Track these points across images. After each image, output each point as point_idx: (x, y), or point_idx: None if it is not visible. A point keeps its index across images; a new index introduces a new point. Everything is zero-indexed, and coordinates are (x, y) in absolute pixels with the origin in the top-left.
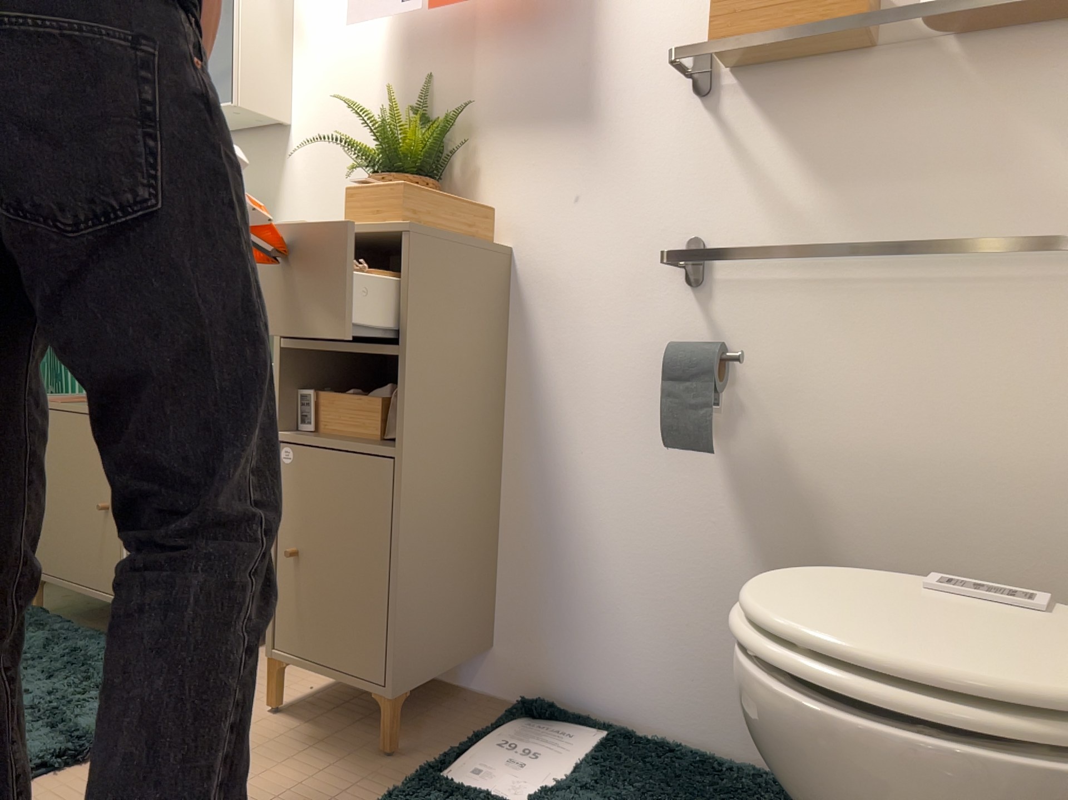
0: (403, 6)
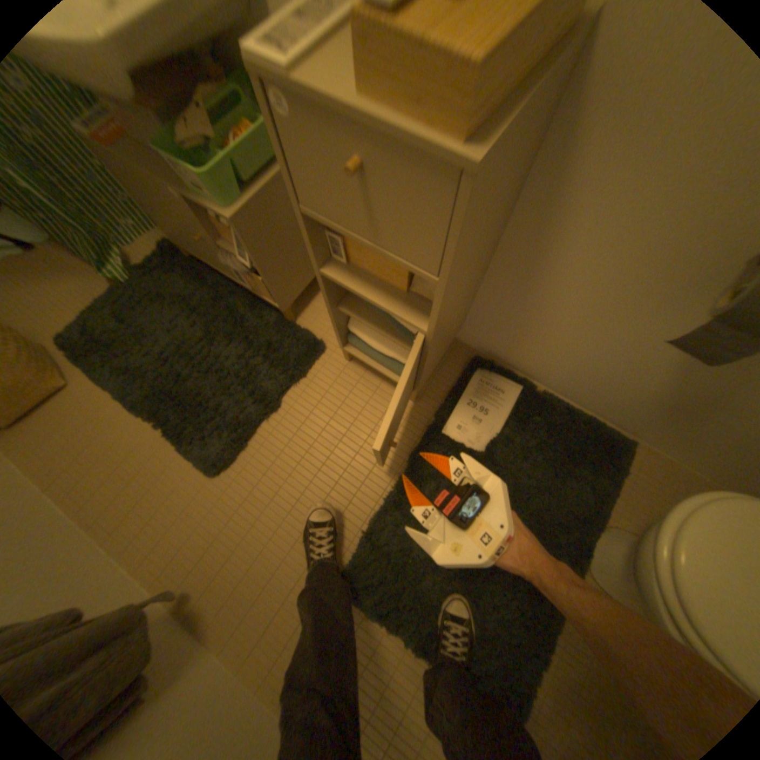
0: None
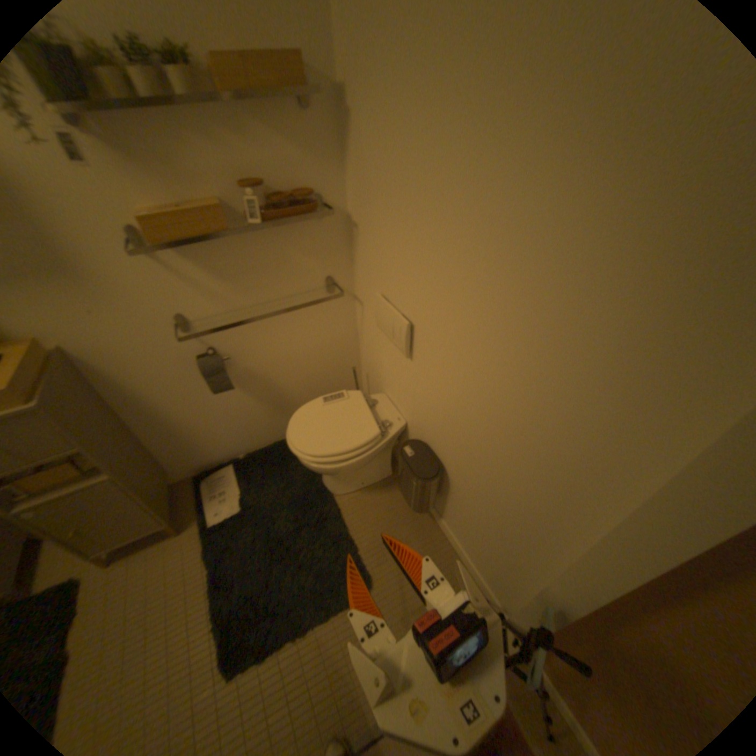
0: None
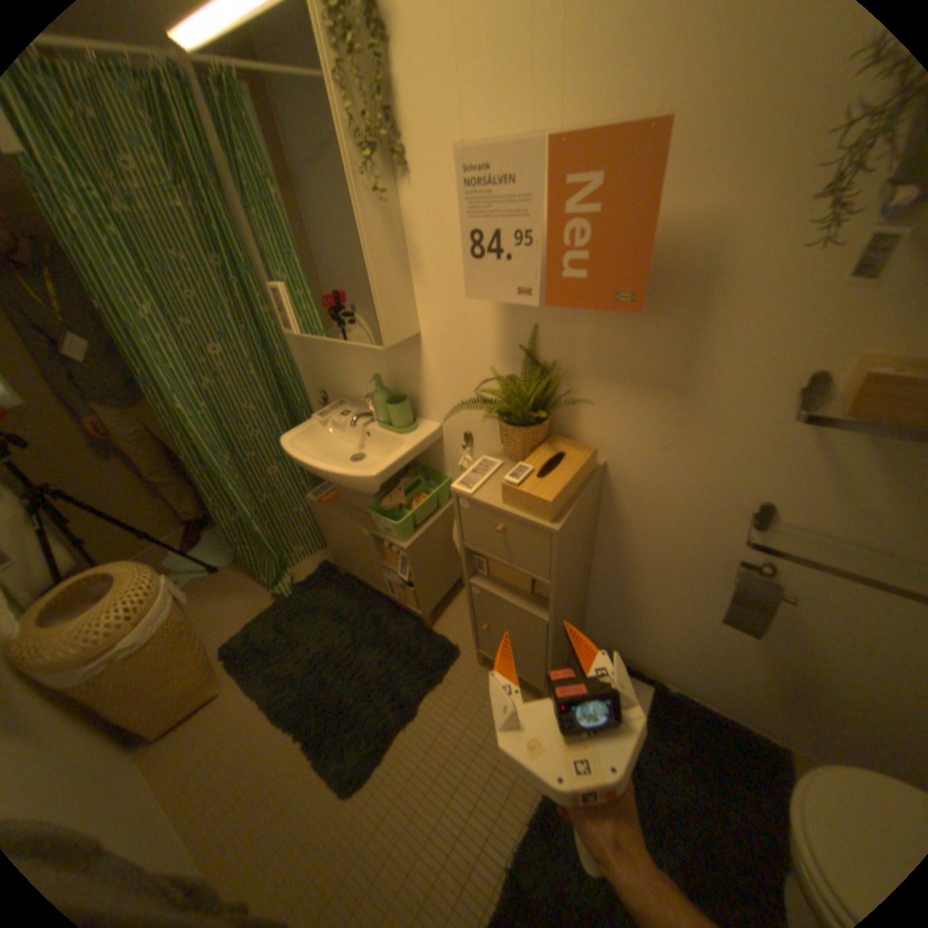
0: (521, 296)
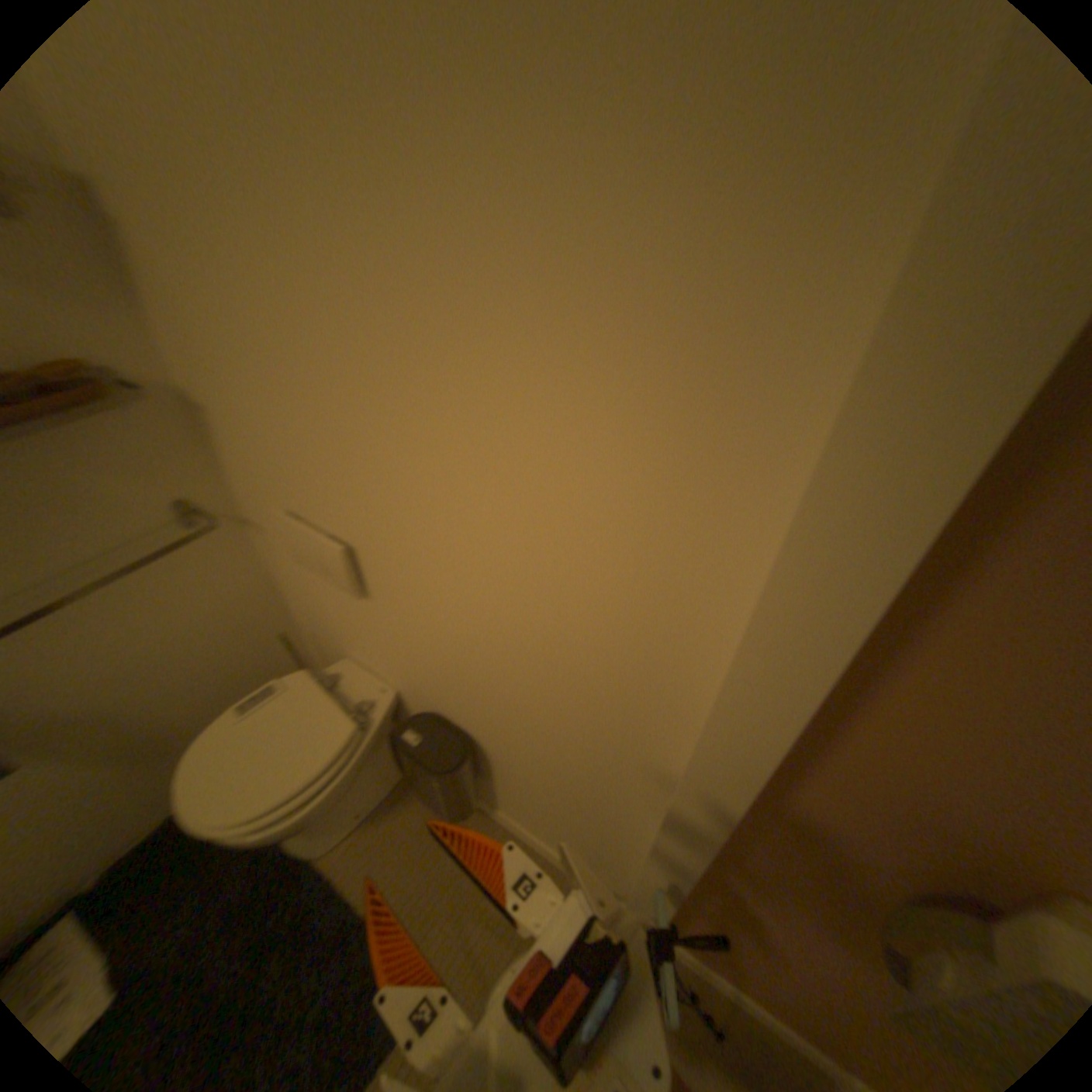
0: None
